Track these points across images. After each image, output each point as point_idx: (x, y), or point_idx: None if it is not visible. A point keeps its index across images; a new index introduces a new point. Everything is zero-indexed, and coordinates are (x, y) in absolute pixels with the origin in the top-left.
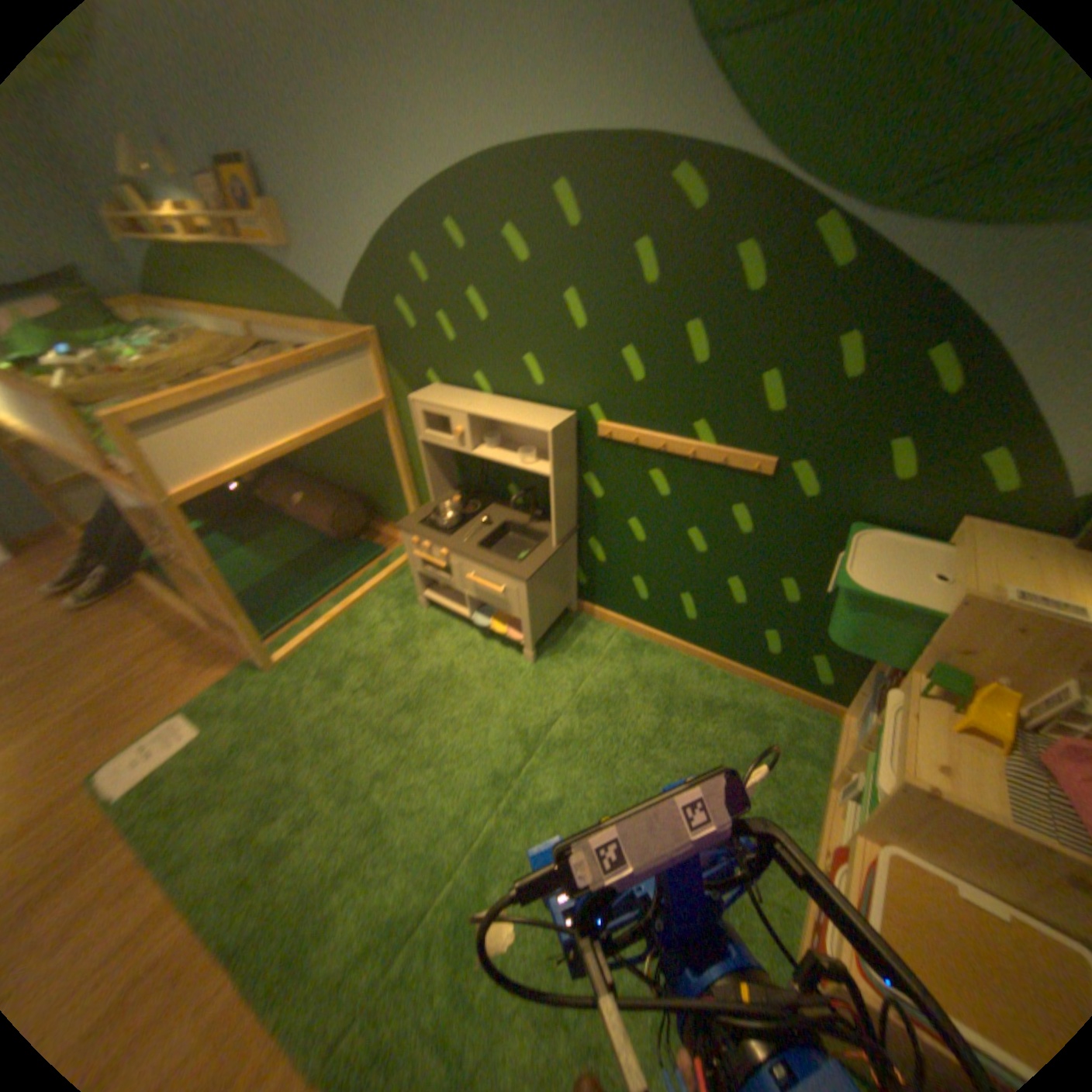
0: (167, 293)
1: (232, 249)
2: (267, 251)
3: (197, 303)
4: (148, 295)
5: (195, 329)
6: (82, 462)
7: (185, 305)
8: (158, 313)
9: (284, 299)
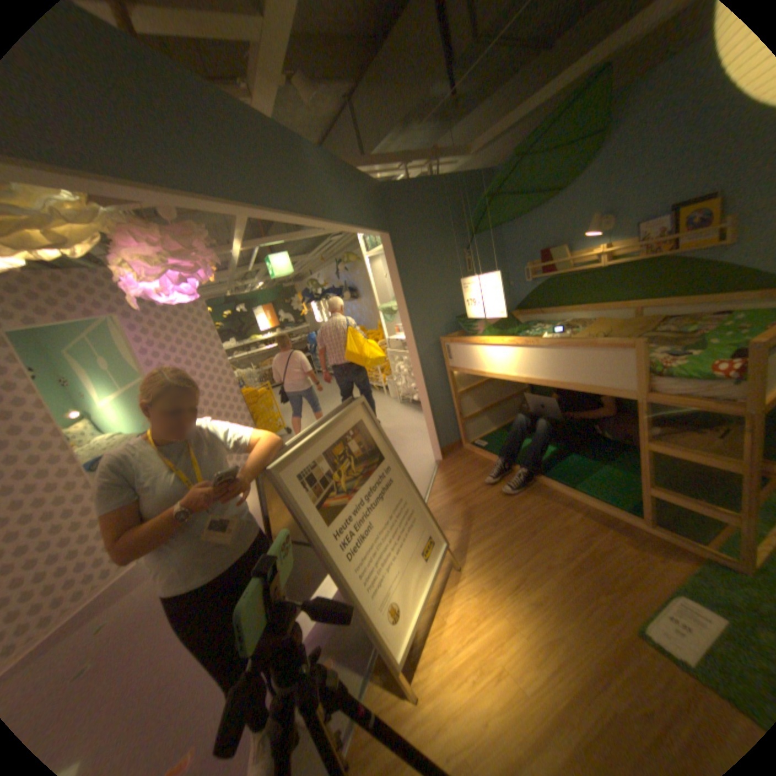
0: (539, 306)
1: (642, 263)
2: (692, 254)
3: (569, 306)
4: (517, 311)
5: (581, 319)
6: (604, 391)
7: (566, 308)
8: (529, 318)
9: (692, 285)
